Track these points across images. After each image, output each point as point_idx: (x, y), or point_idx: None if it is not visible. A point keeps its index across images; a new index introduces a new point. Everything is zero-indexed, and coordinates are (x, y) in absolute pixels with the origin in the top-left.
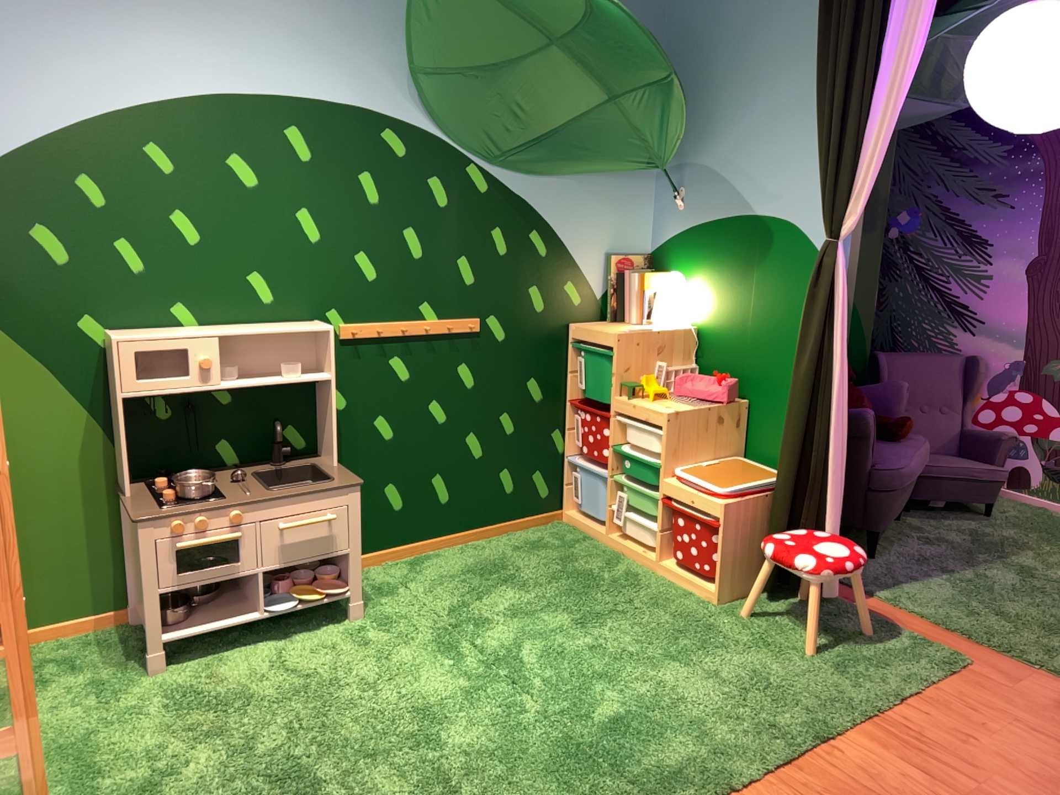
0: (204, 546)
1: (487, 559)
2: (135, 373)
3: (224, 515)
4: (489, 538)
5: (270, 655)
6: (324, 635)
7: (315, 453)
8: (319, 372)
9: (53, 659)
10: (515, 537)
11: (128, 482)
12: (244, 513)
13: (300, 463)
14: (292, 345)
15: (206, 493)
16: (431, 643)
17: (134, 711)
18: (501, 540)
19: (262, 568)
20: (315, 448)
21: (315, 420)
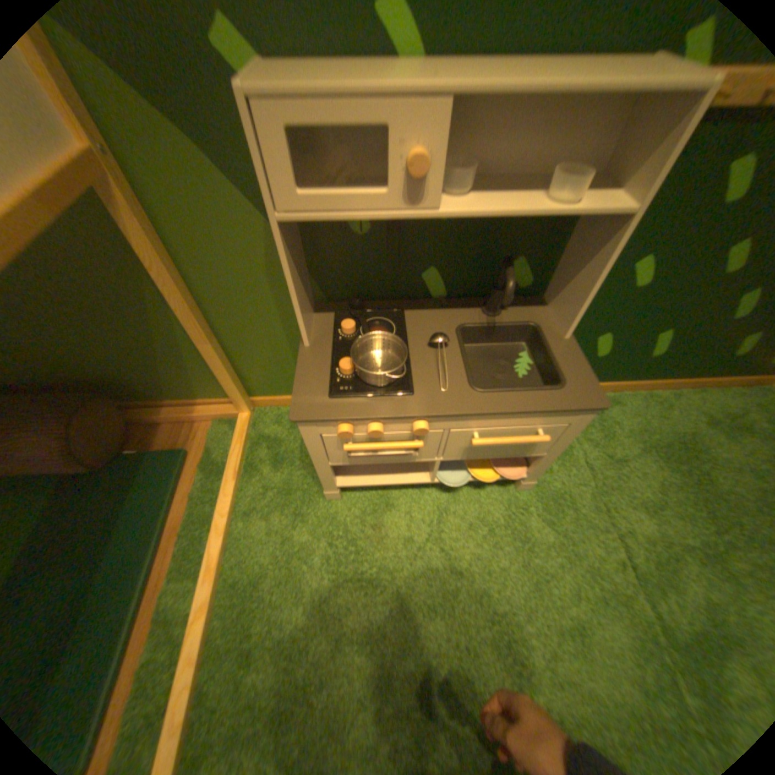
0: (377, 449)
1: (676, 430)
2: (292, 175)
3: (407, 424)
4: (680, 390)
5: (432, 514)
6: (487, 502)
7: (541, 295)
8: (614, 186)
9: (268, 436)
10: (710, 398)
11: (321, 305)
12: (434, 424)
13: (521, 317)
14: (585, 120)
15: (390, 382)
16: (601, 575)
17: (303, 553)
18: (692, 398)
19: (441, 459)
20: (544, 287)
21: (560, 254)
